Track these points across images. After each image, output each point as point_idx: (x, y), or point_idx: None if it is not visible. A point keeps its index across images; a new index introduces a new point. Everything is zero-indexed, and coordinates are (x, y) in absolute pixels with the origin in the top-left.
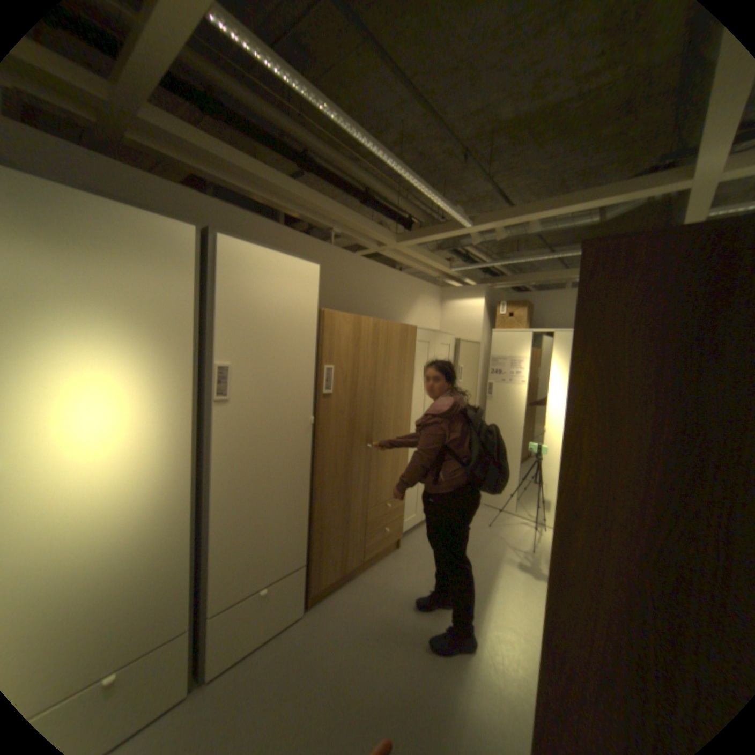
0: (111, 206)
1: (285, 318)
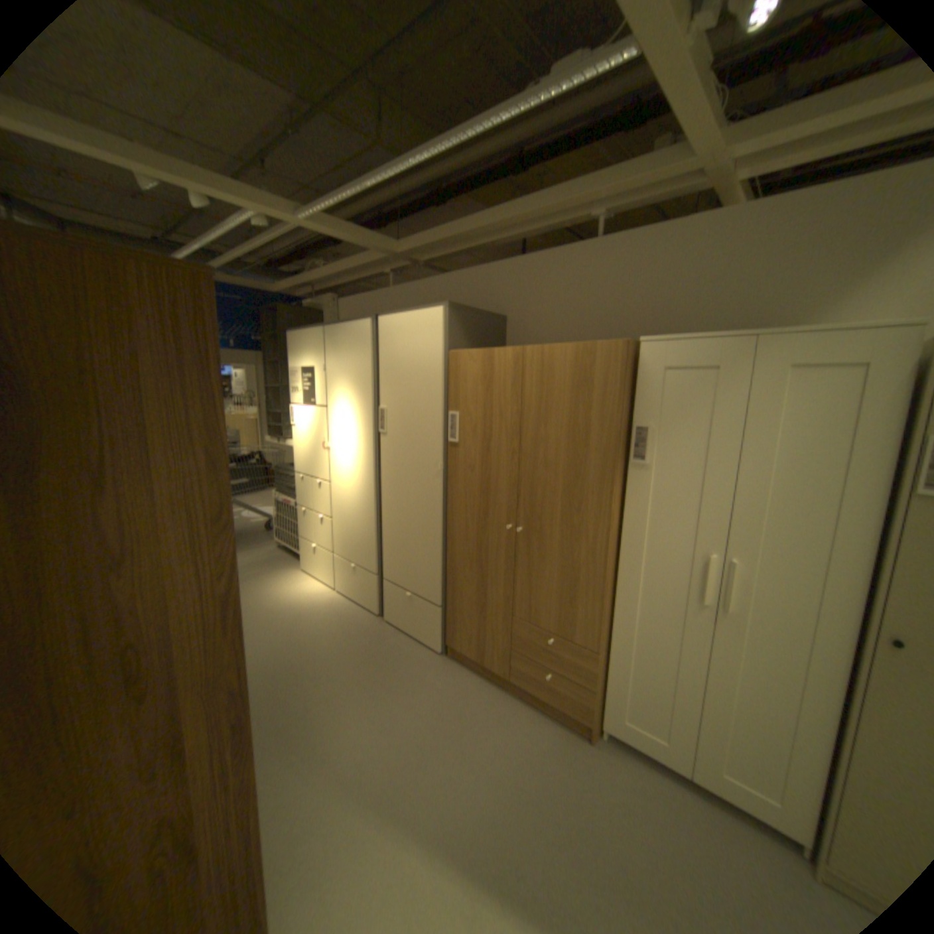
0: (347, 327)
1: (417, 368)
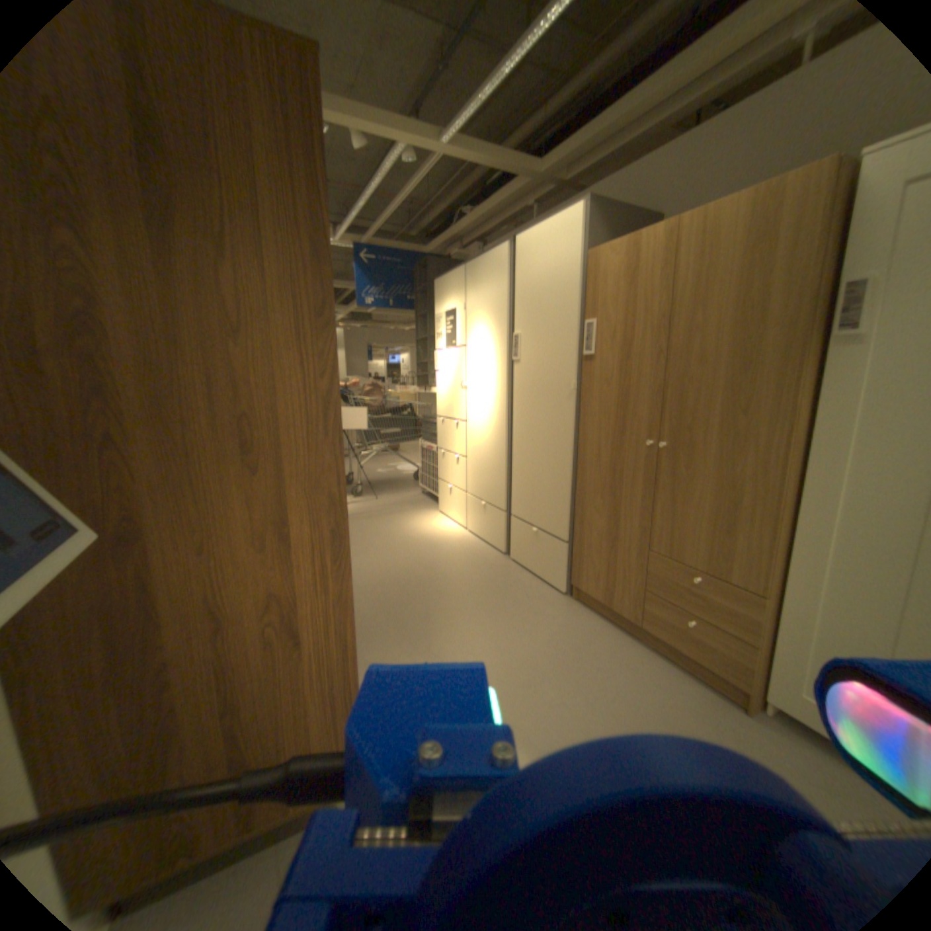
0: (482, 257)
1: (549, 281)
